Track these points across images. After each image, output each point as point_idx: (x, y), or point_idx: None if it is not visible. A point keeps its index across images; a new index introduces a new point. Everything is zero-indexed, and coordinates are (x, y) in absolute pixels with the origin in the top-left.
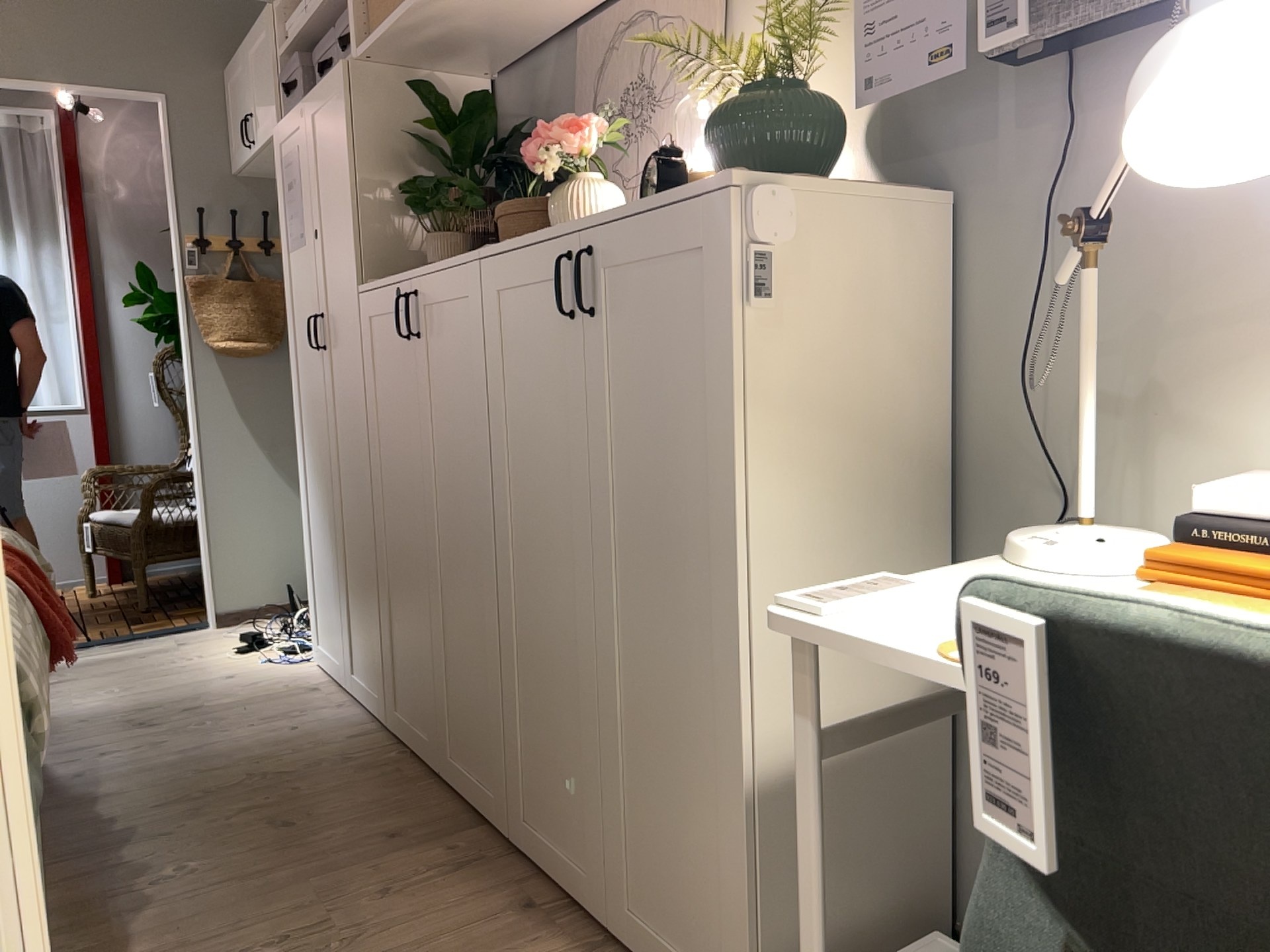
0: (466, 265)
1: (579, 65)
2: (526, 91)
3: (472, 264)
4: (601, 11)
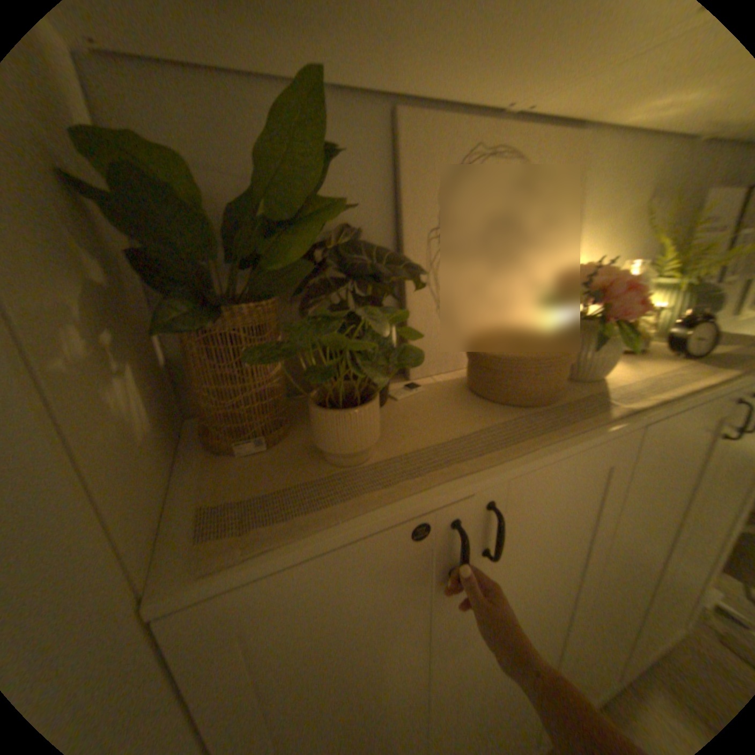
0: (629, 434)
1: (407, 157)
2: (243, 134)
3: (639, 431)
4: (430, 103)
